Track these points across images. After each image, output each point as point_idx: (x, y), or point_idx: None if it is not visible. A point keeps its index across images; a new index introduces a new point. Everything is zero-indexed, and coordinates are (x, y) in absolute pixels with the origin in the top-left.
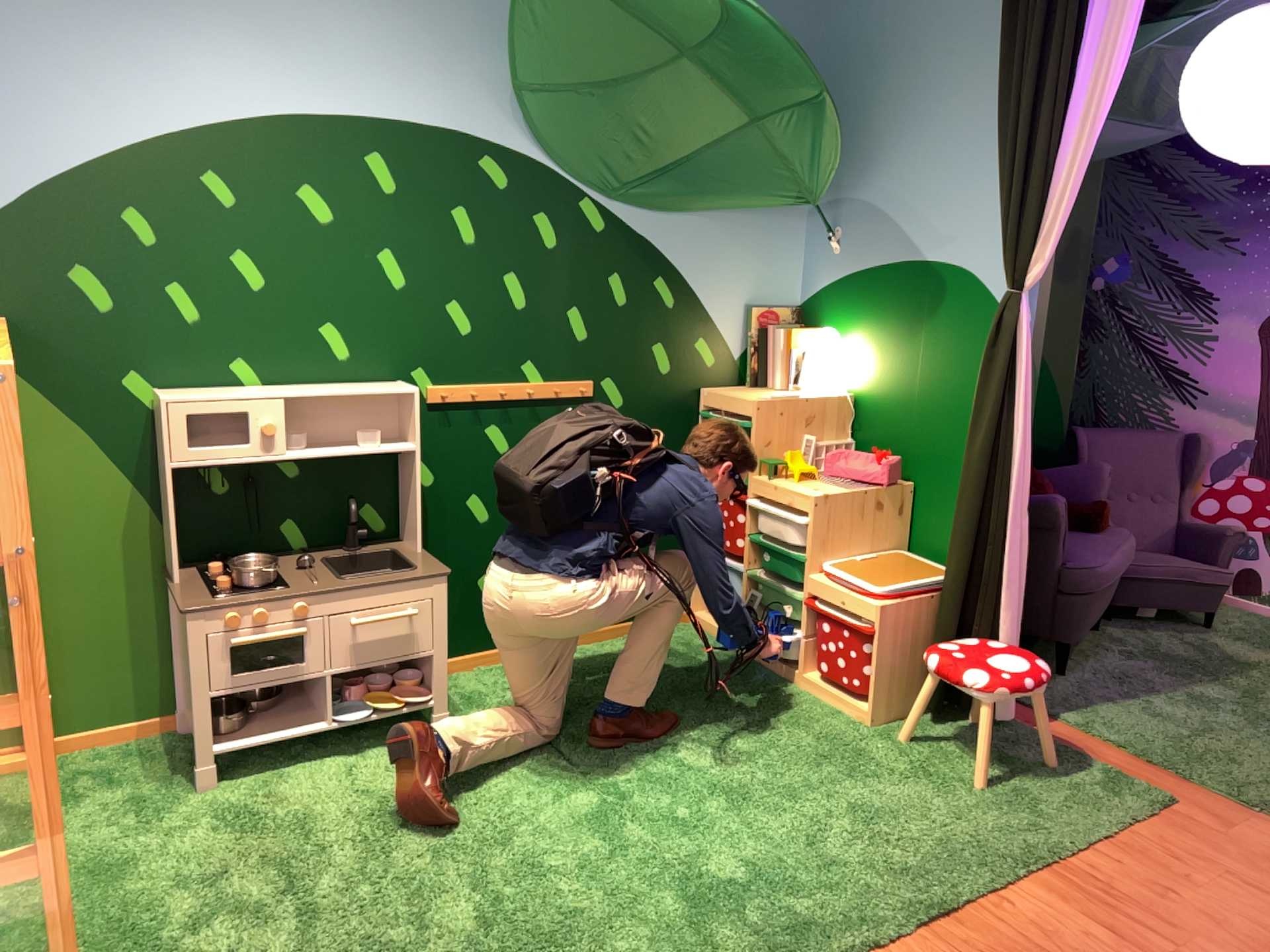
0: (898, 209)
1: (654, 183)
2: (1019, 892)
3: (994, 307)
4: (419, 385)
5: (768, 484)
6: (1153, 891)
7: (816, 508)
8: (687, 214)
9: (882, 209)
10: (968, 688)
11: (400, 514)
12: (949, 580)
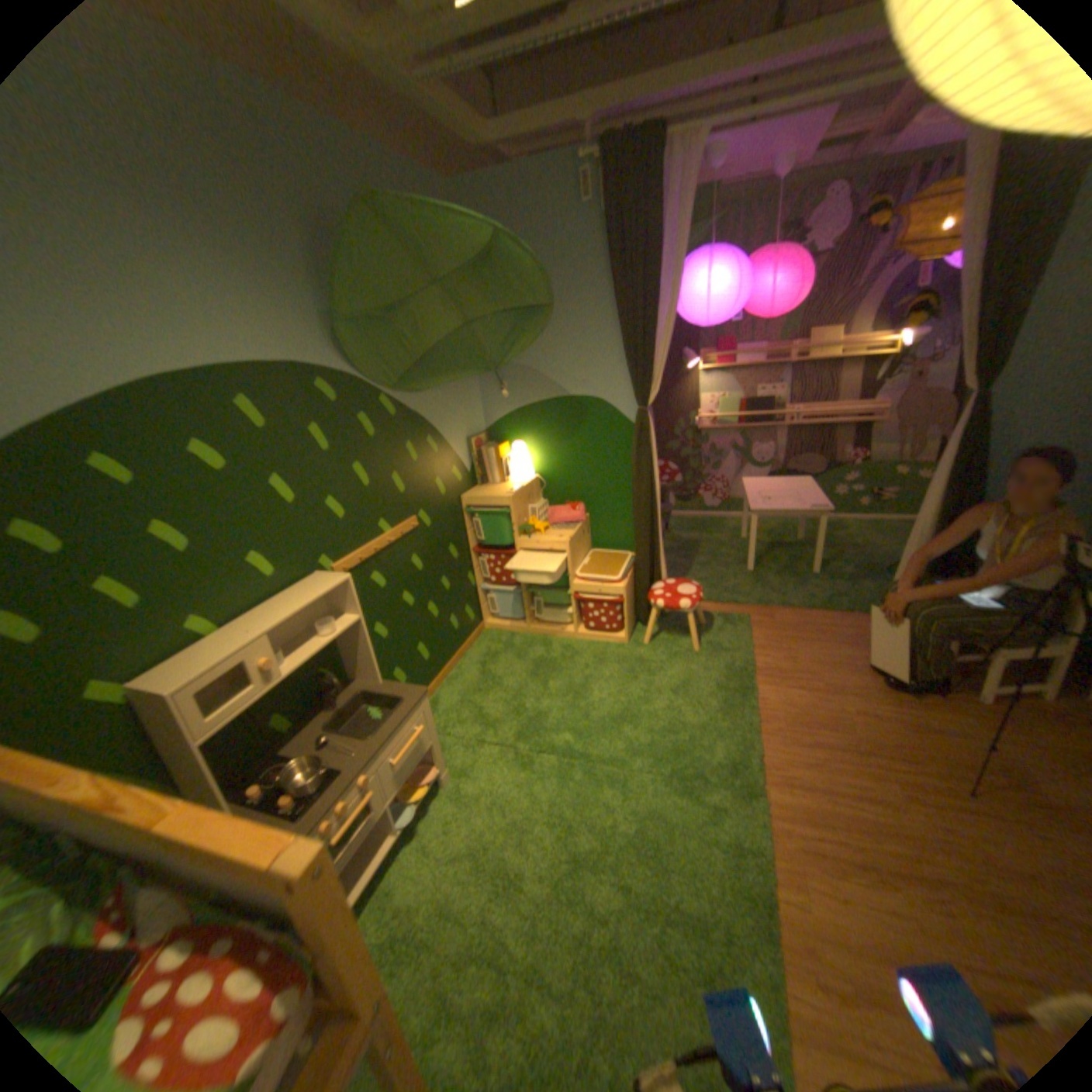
0: (549, 365)
1: (412, 371)
2: (770, 697)
3: (625, 414)
4: (322, 568)
5: (531, 542)
6: (798, 665)
7: (569, 548)
8: (432, 388)
9: (538, 366)
10: (687, 611)
11: (340, 665)
12: (645, 561)
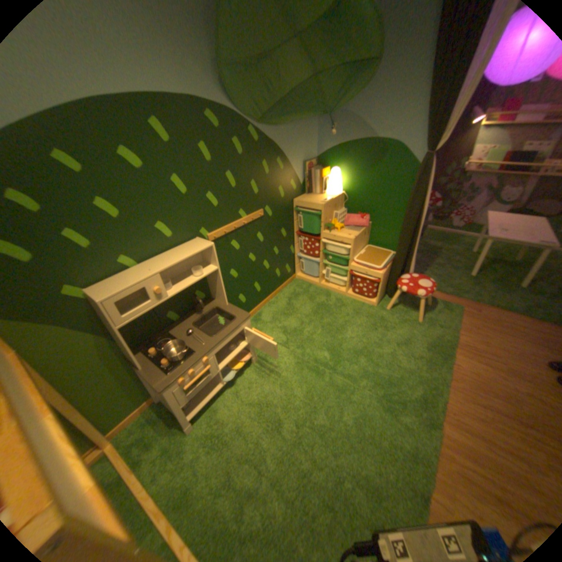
0: (369, 112)
1: (273, 110)
2: (464, 365)
3: (415, 155)
4: (202, 235)
5: (331, 234)
6: (490, 349)
7: (354, 242)
8: (285, 124)
9: (360, 112)
10: (421, 297)
11: (208, 289)
12: (402, 259)
